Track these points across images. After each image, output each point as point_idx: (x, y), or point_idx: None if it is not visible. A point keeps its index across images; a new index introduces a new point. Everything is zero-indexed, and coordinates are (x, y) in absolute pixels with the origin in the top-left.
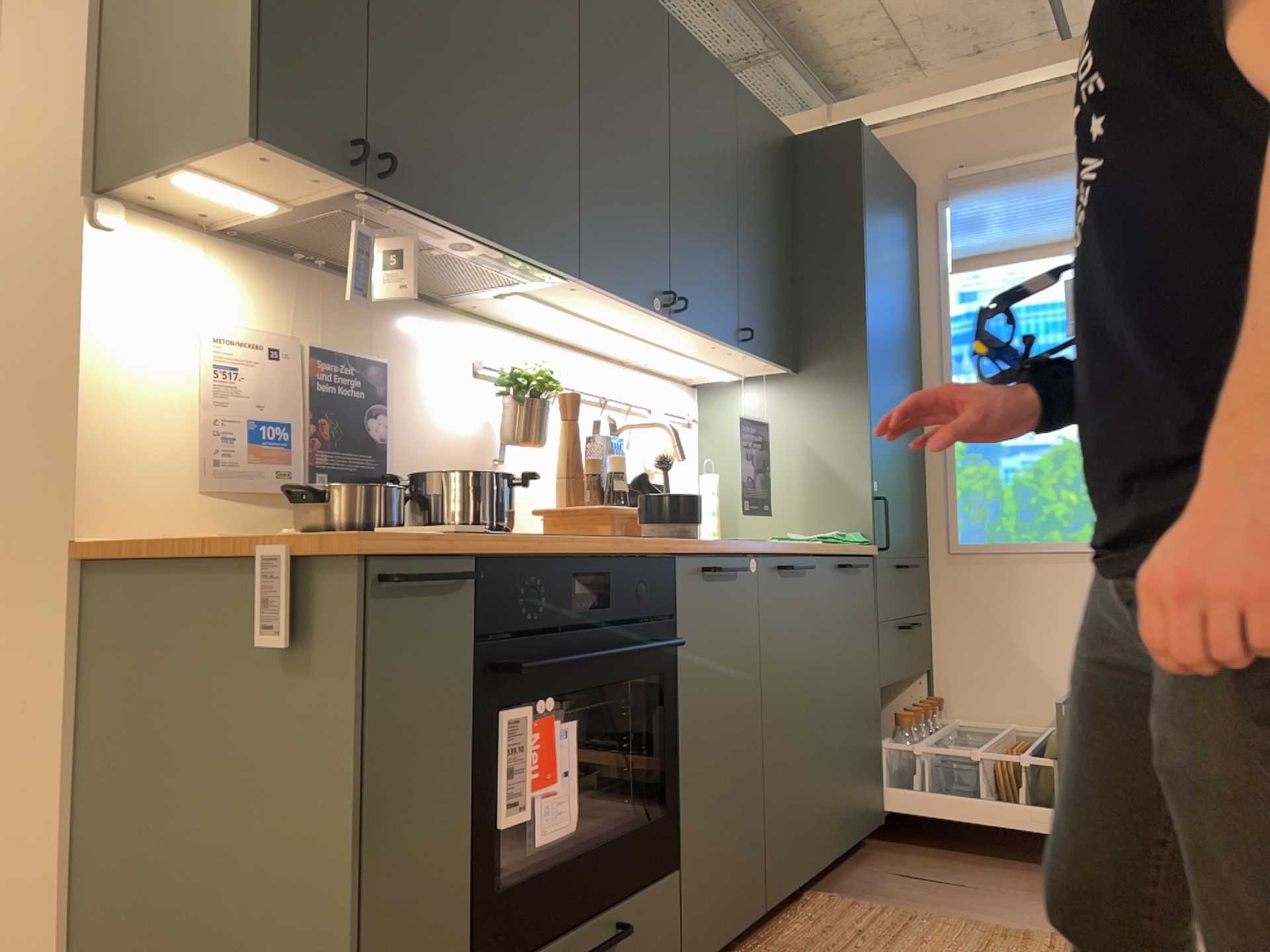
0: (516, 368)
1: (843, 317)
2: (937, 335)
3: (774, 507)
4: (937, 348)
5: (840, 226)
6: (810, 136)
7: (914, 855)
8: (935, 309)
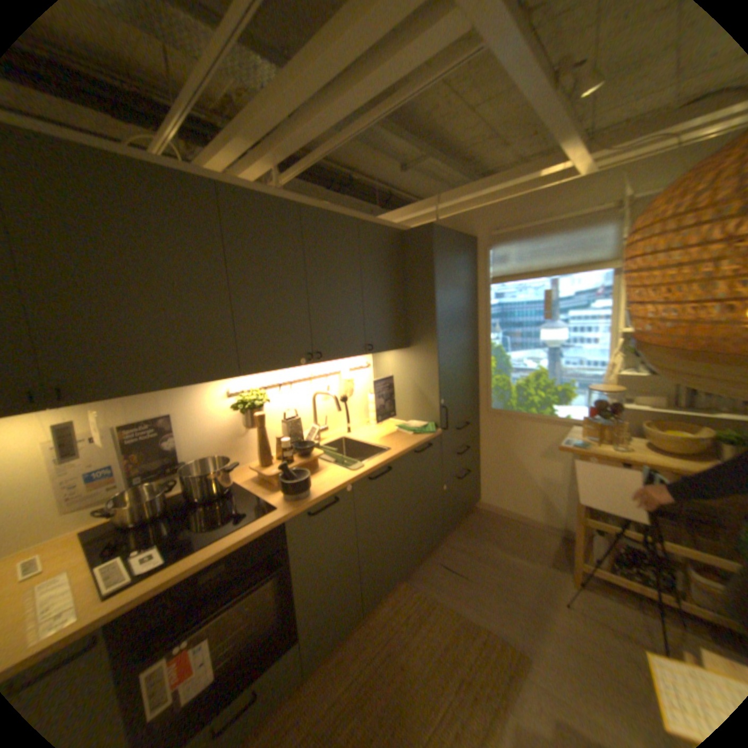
0: (244, 395)
1: (426, 324)
2: (484, 313)
3: (401, 405)
4: (485, 319)
5: (424, 279)
6: (410, 230)
7: (455, 551)
8: (484, 300)
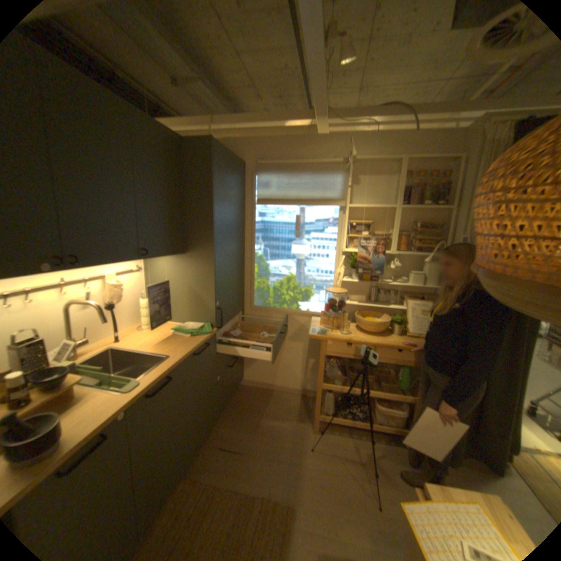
0: None
1: (204, 233)
2: (250, 228)
3: (176, 308)
4: (250, 233)
5: (202, 189)
6: (189, 139)
7: (226, 430)
8: (250, 218)
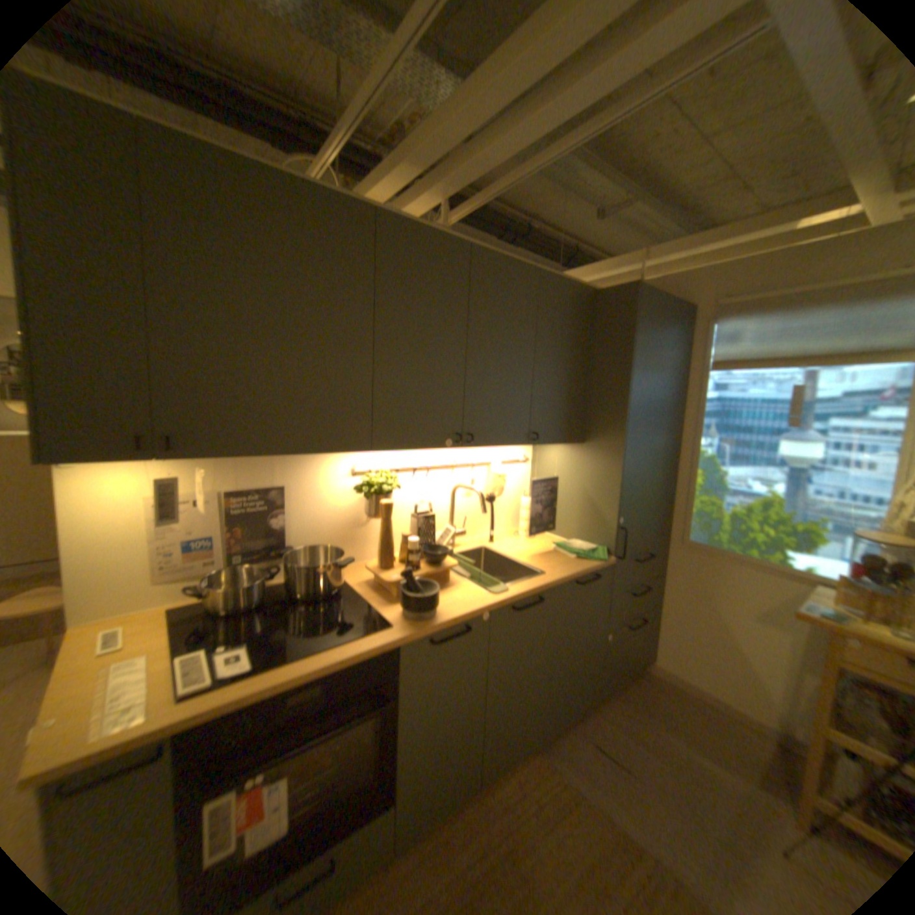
0: (371, 476)
1: (612, 414)
2: (695, 409)
3: (562, 517)
4: (694, 418)
5: (617, 354)
6: (606, 289)
7: (613, 727)
8: (697, 391)
